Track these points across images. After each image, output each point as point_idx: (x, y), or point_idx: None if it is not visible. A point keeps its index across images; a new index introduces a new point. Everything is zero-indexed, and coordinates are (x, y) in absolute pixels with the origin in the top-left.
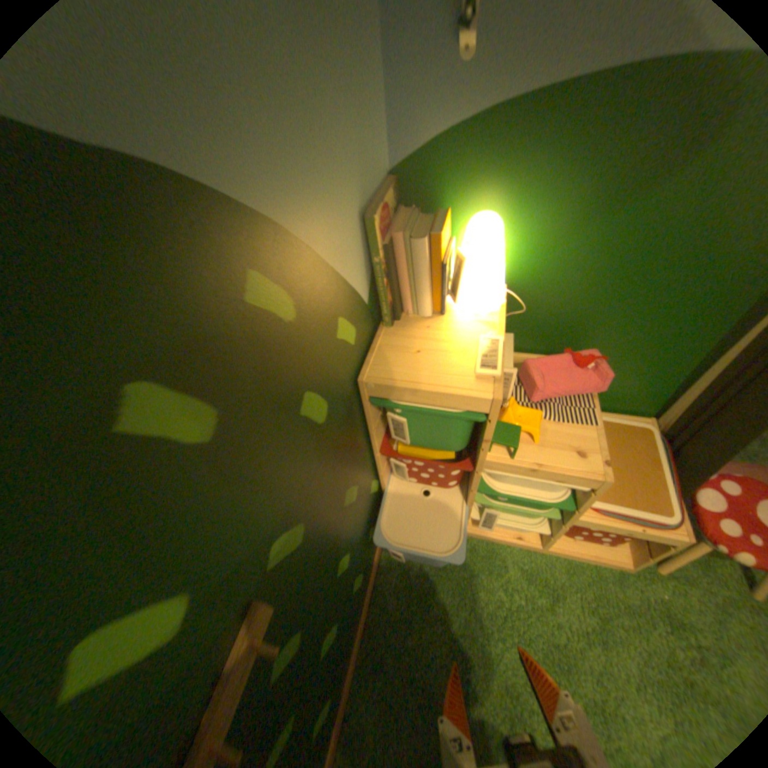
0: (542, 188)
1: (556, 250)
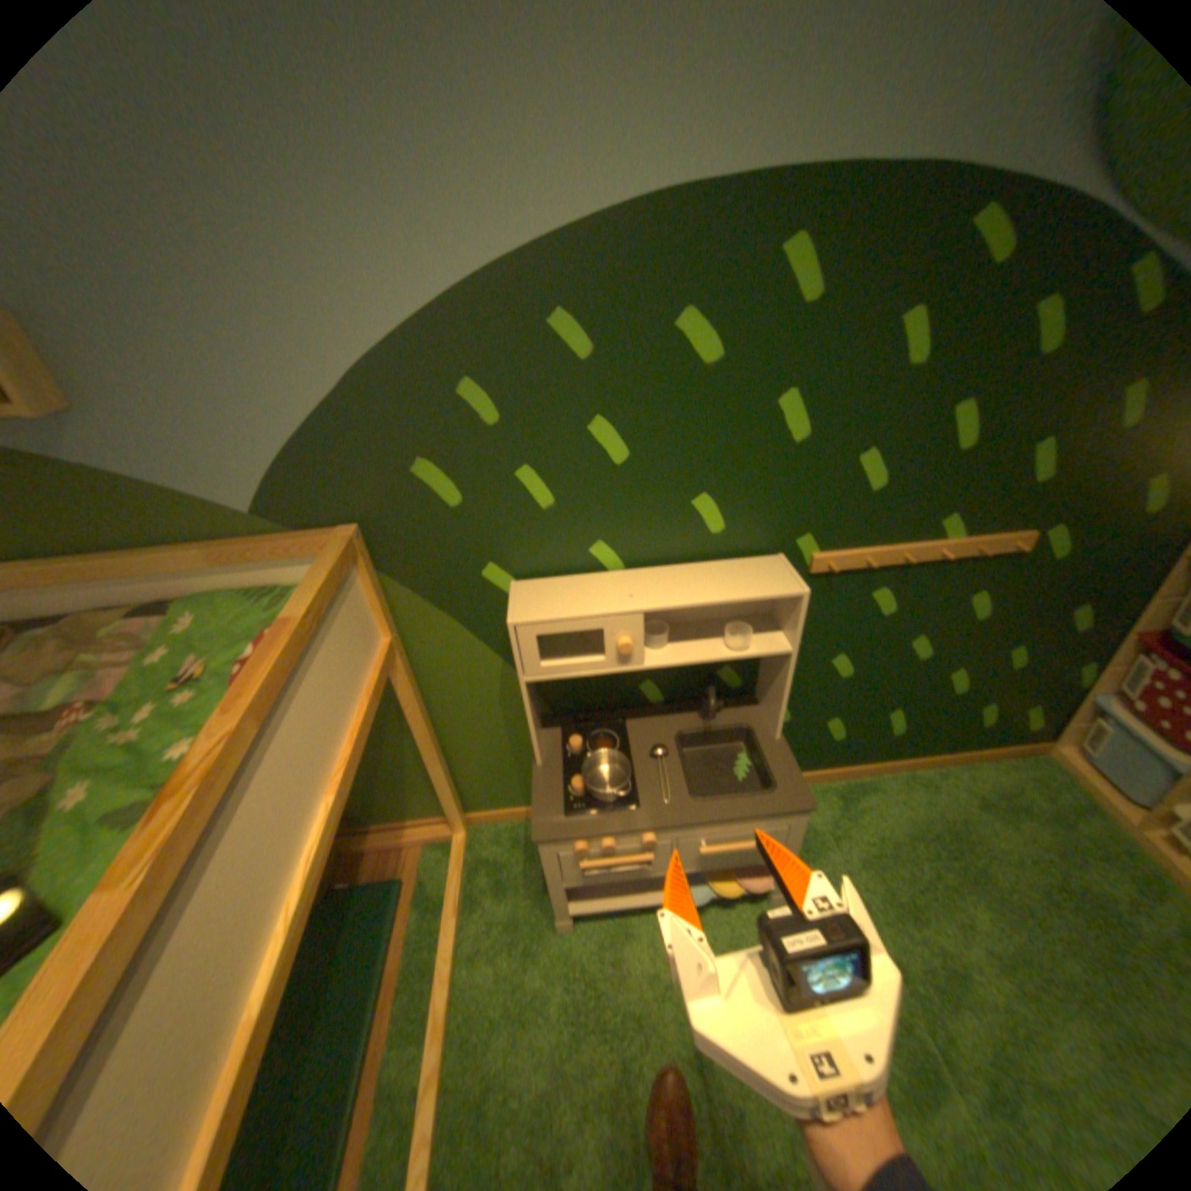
0: None
1: None
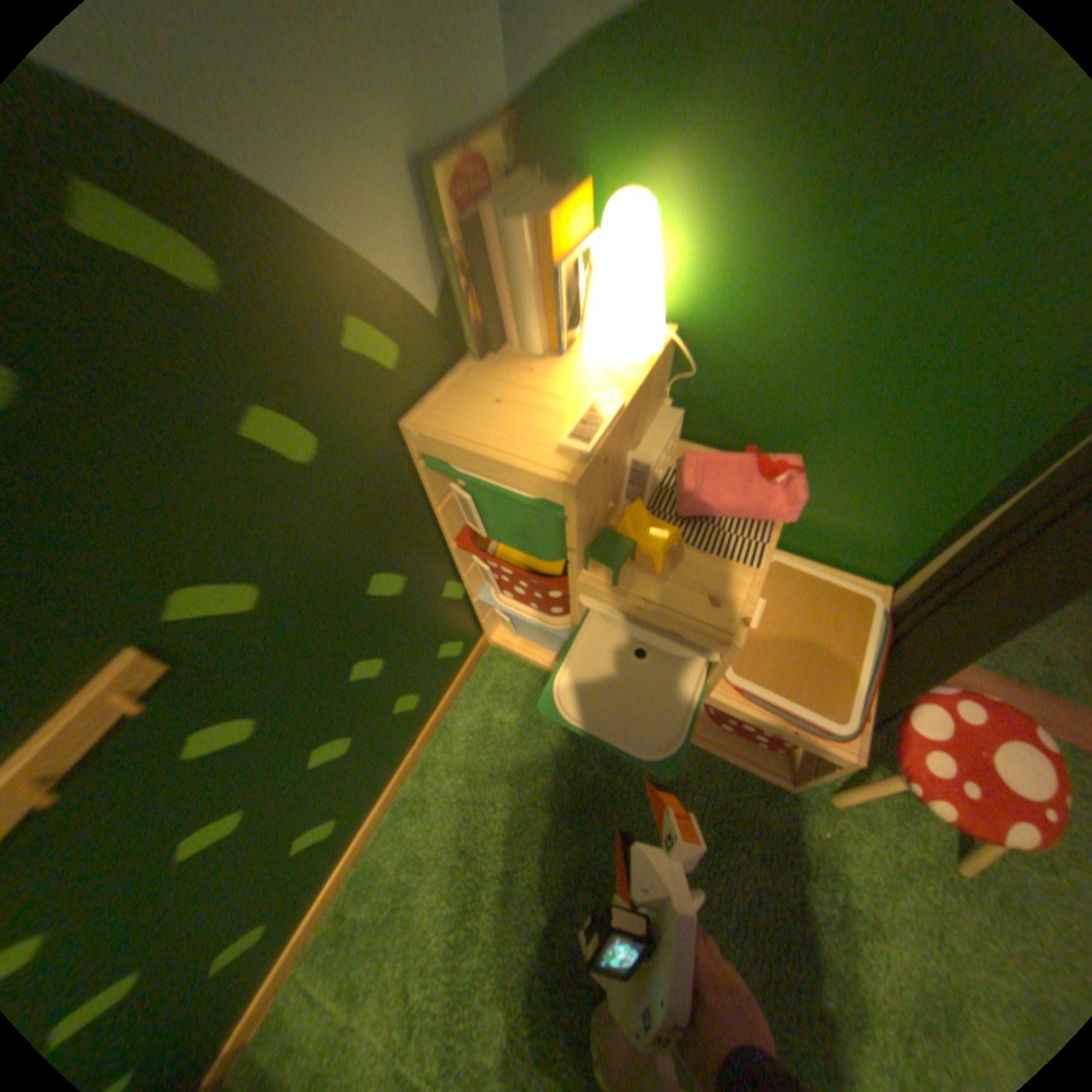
0: (737, 160)
1: (755, 279)
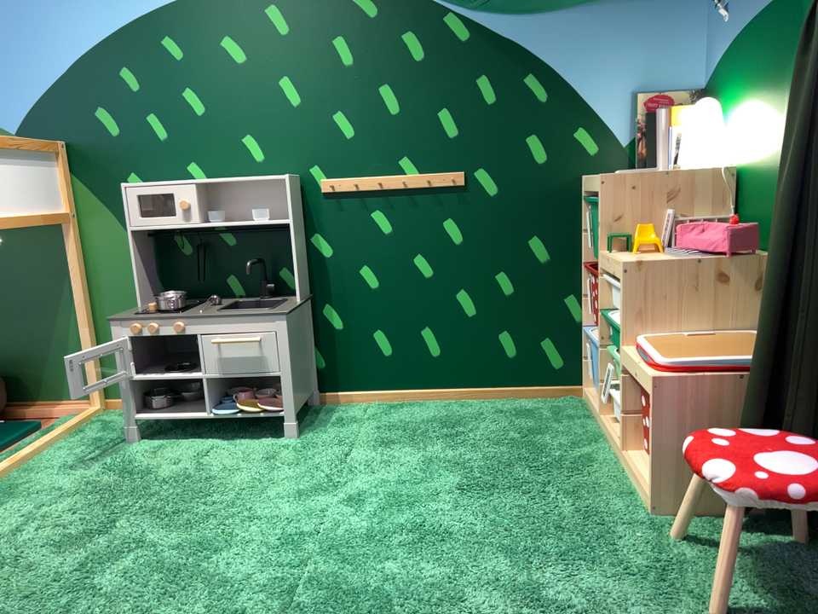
0: (748, 84)
1: (757, 132)
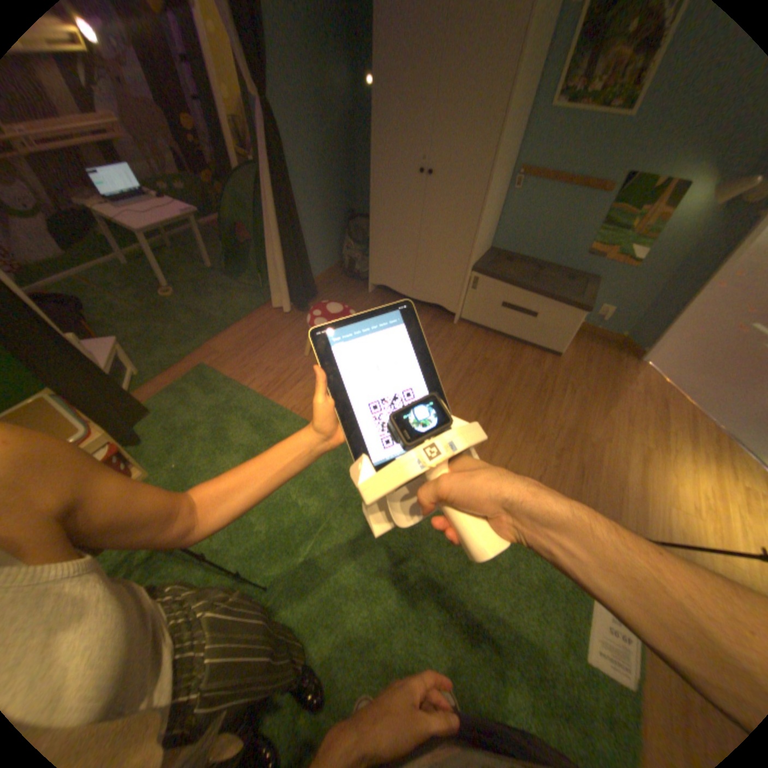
0: None
1: None
